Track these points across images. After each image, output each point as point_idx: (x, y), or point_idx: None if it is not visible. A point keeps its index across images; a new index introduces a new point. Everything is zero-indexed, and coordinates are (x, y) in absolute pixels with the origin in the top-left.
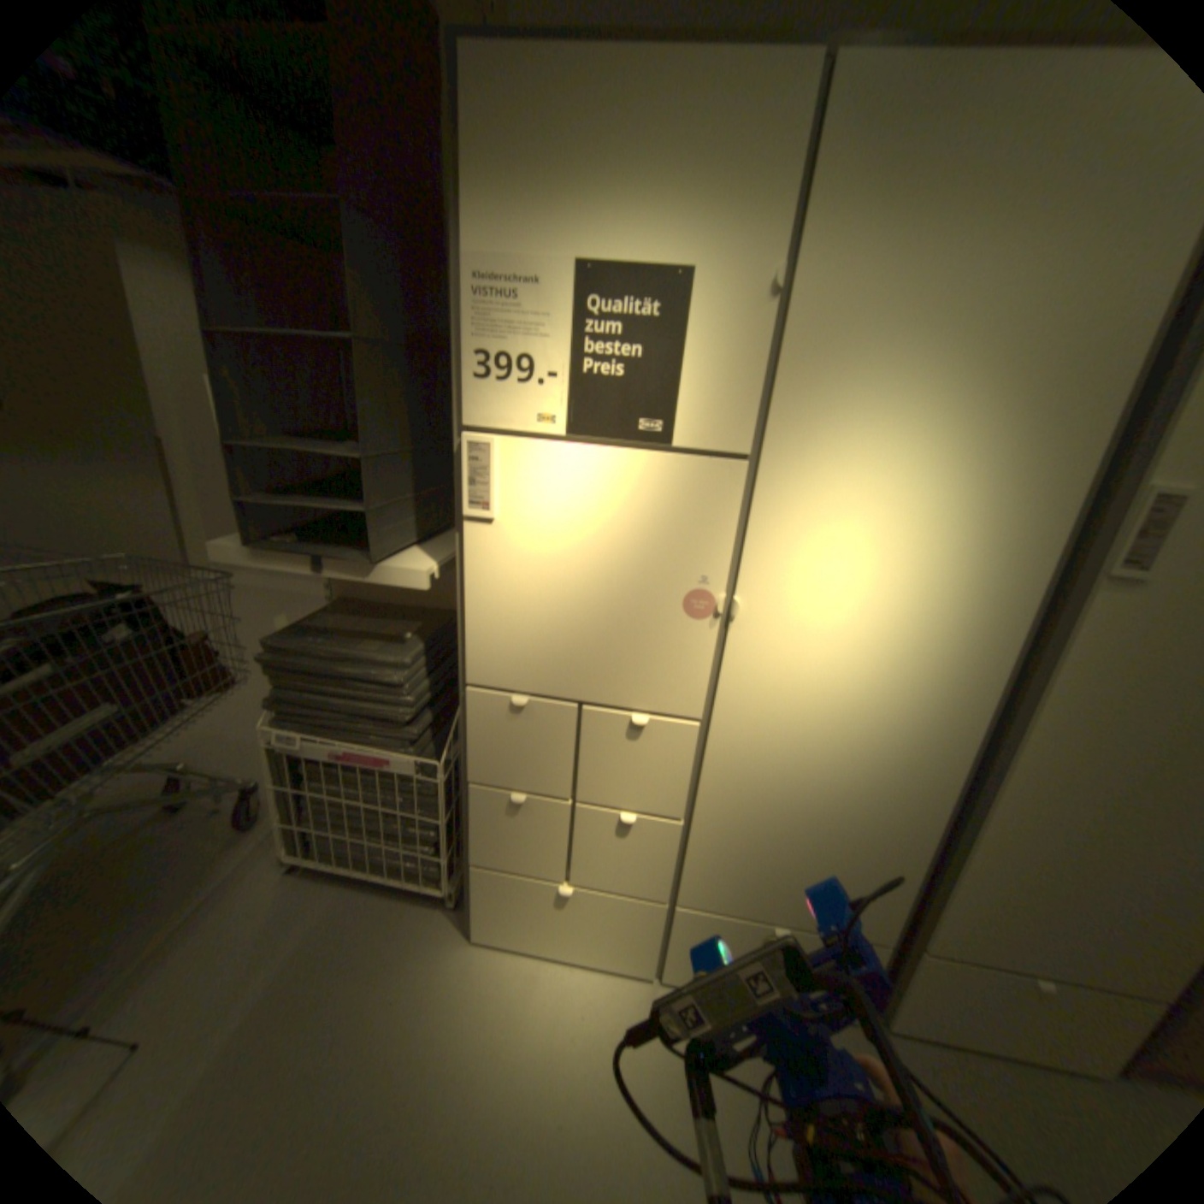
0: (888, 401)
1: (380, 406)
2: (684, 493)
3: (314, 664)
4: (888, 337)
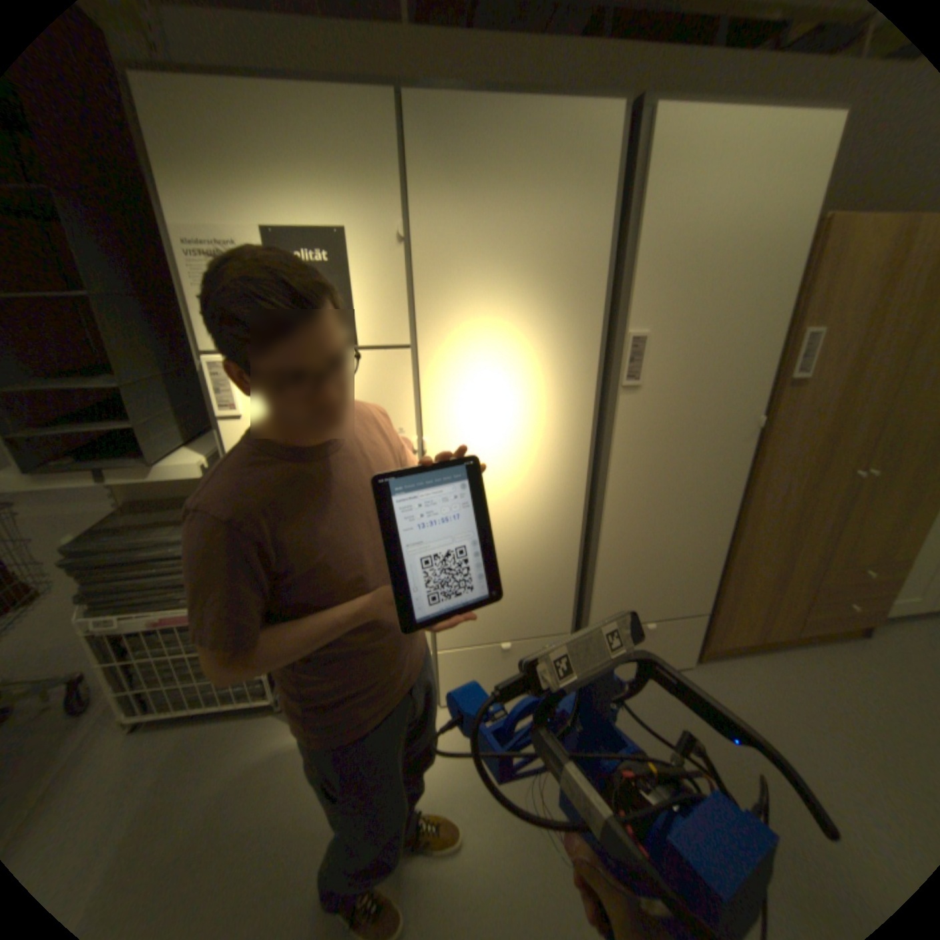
0: (484, 302)
1: (125, 344)
2: (374, 376)
3: (114, 557)
4: (474, 263)
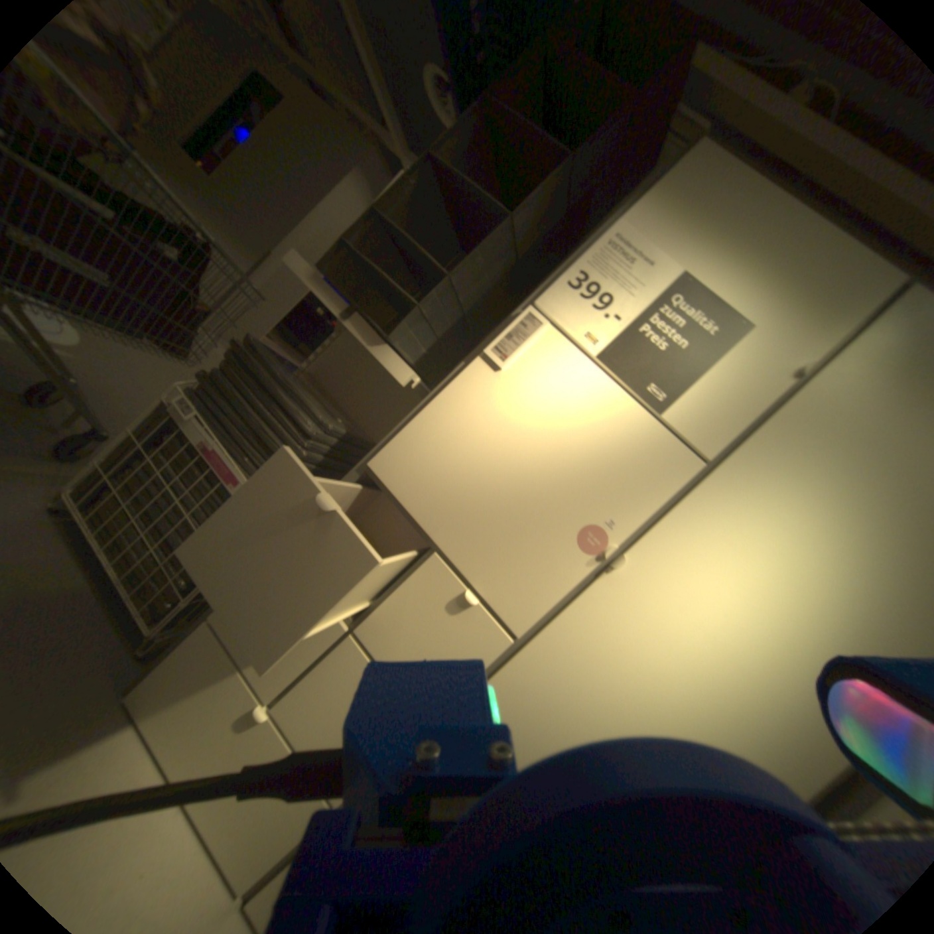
0: (831, 500)
1: (478, 270)
2: (643, 455)
3: (264, 380)
4: (854, 459)
